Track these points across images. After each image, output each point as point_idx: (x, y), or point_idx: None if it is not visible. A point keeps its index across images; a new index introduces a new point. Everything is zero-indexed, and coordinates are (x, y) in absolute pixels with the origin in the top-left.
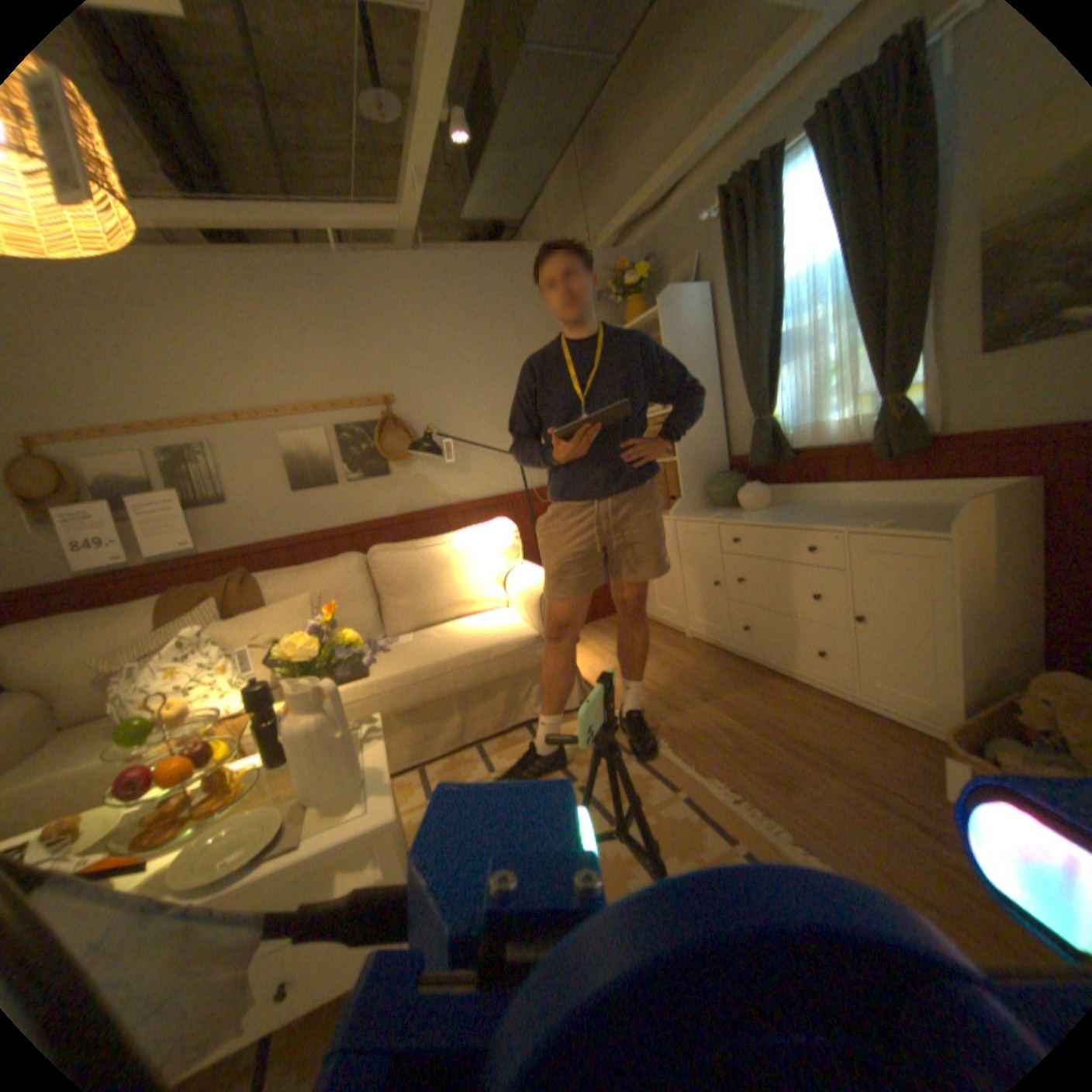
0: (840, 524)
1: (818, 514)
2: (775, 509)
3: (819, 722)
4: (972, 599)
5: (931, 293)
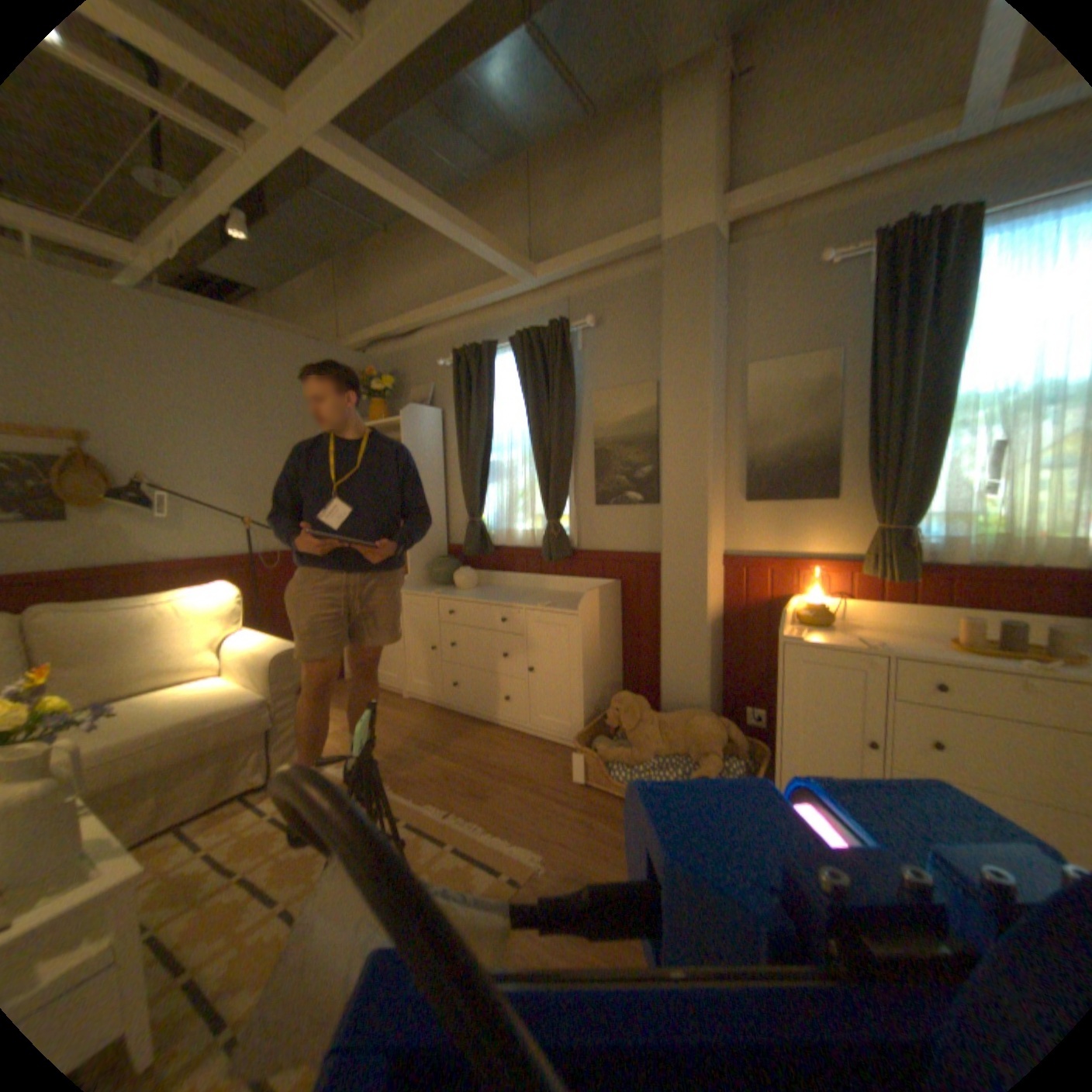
0: (520, 603)
1: (507, 595)
2: (479, 589)
3: (502, 750)
4: (587, 652)
5: (571, 465)
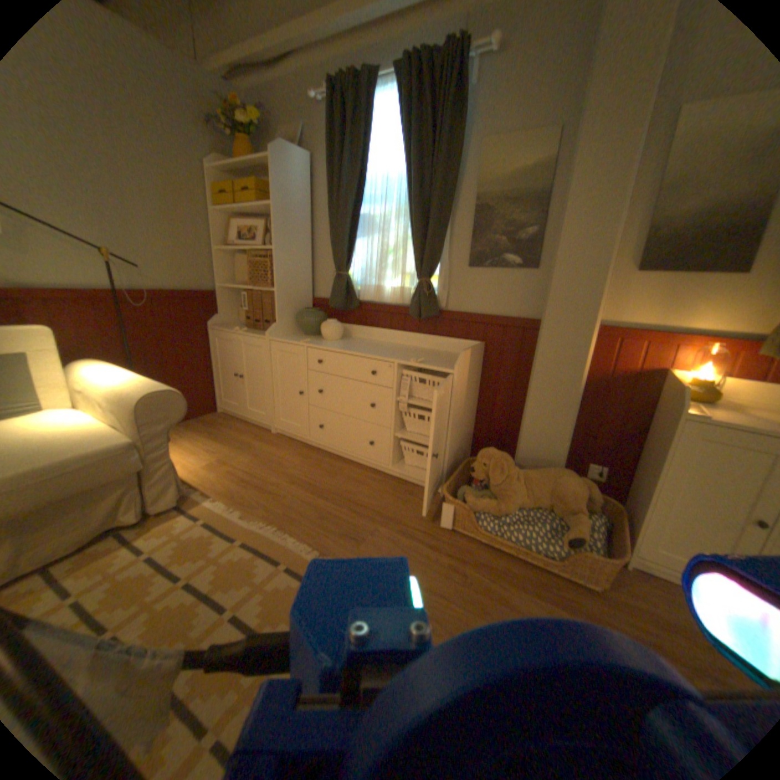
0: (391, 358)
1: (375, 349)
2: (345, 341)
3: (368, 489)
4: (456, 409)
5: (449, 221)
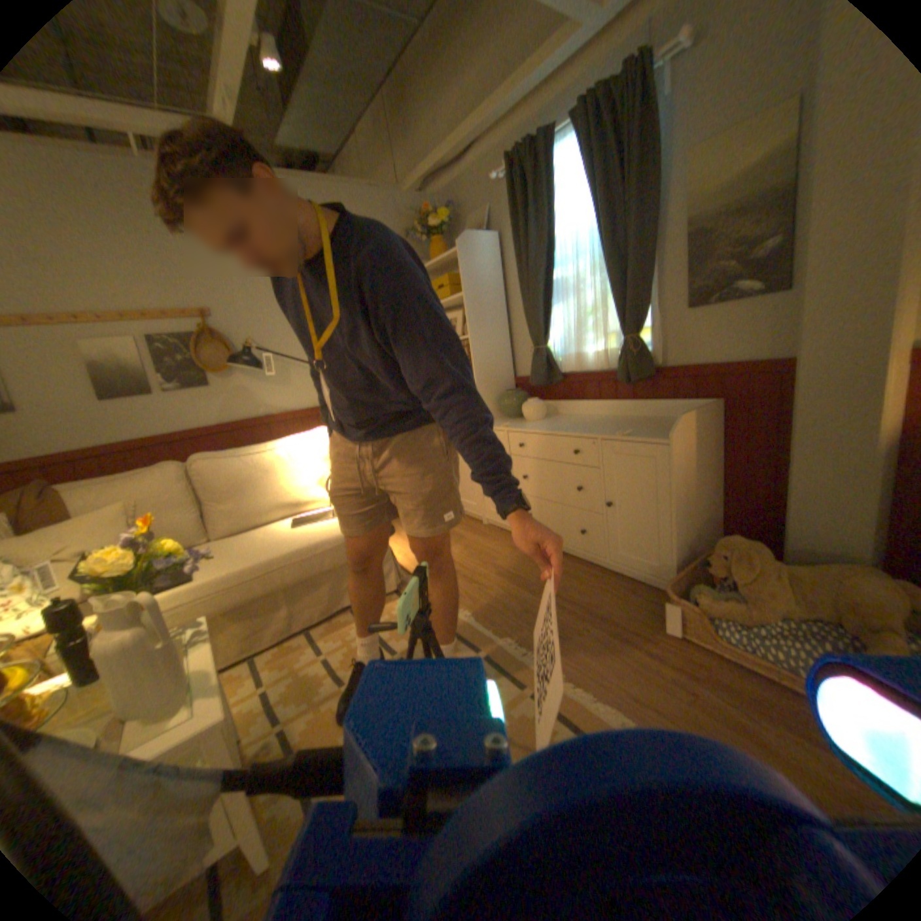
0: (595, 433)
1: (580, 425)
2: (549, 420)
3: (581, 584)
4: (681, 487)
5: (656, 260)
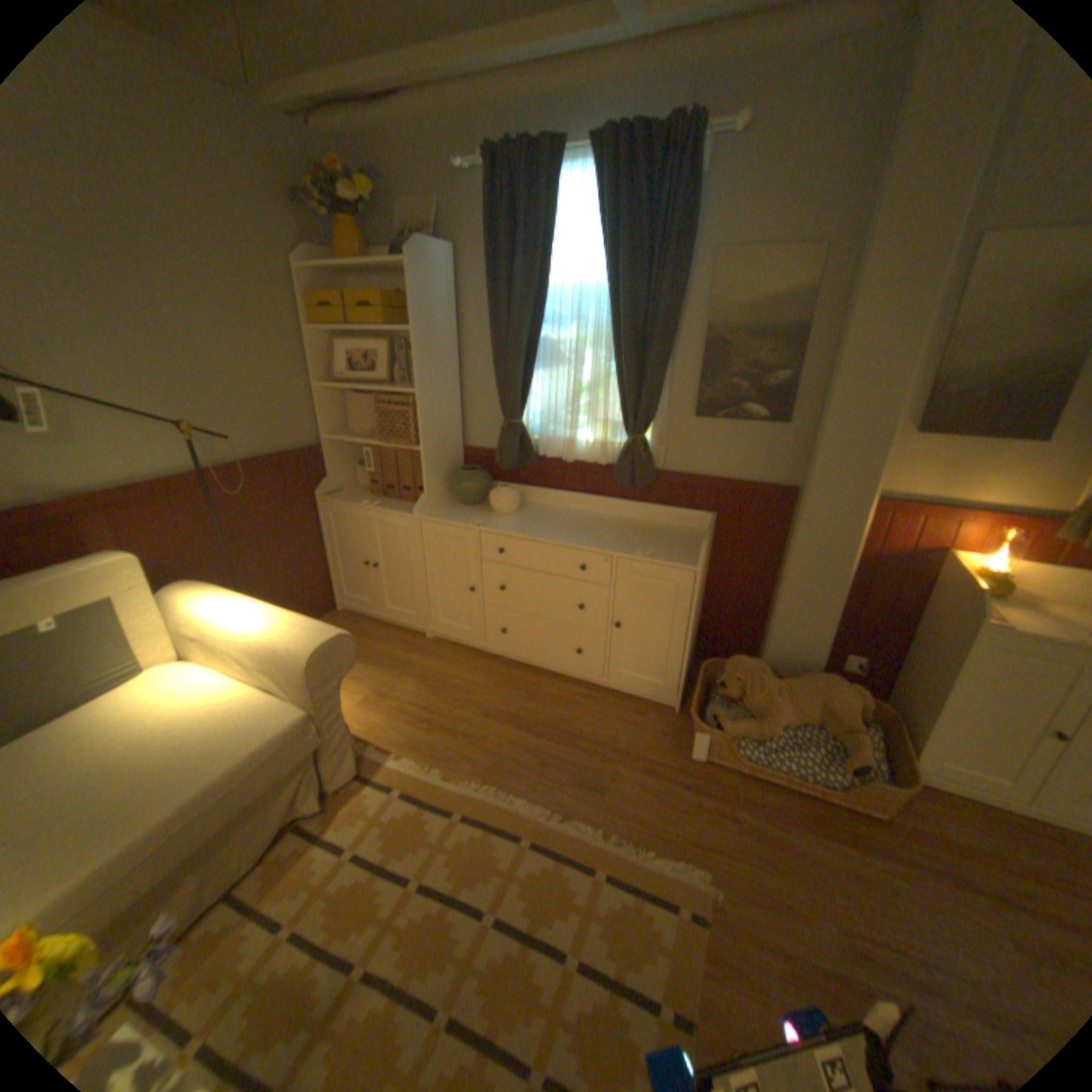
0: (607, 549)
1: (574, 530)
2: (525, 515)
3: (584, 712)
4: (695, 610)
5: (670, 359)
